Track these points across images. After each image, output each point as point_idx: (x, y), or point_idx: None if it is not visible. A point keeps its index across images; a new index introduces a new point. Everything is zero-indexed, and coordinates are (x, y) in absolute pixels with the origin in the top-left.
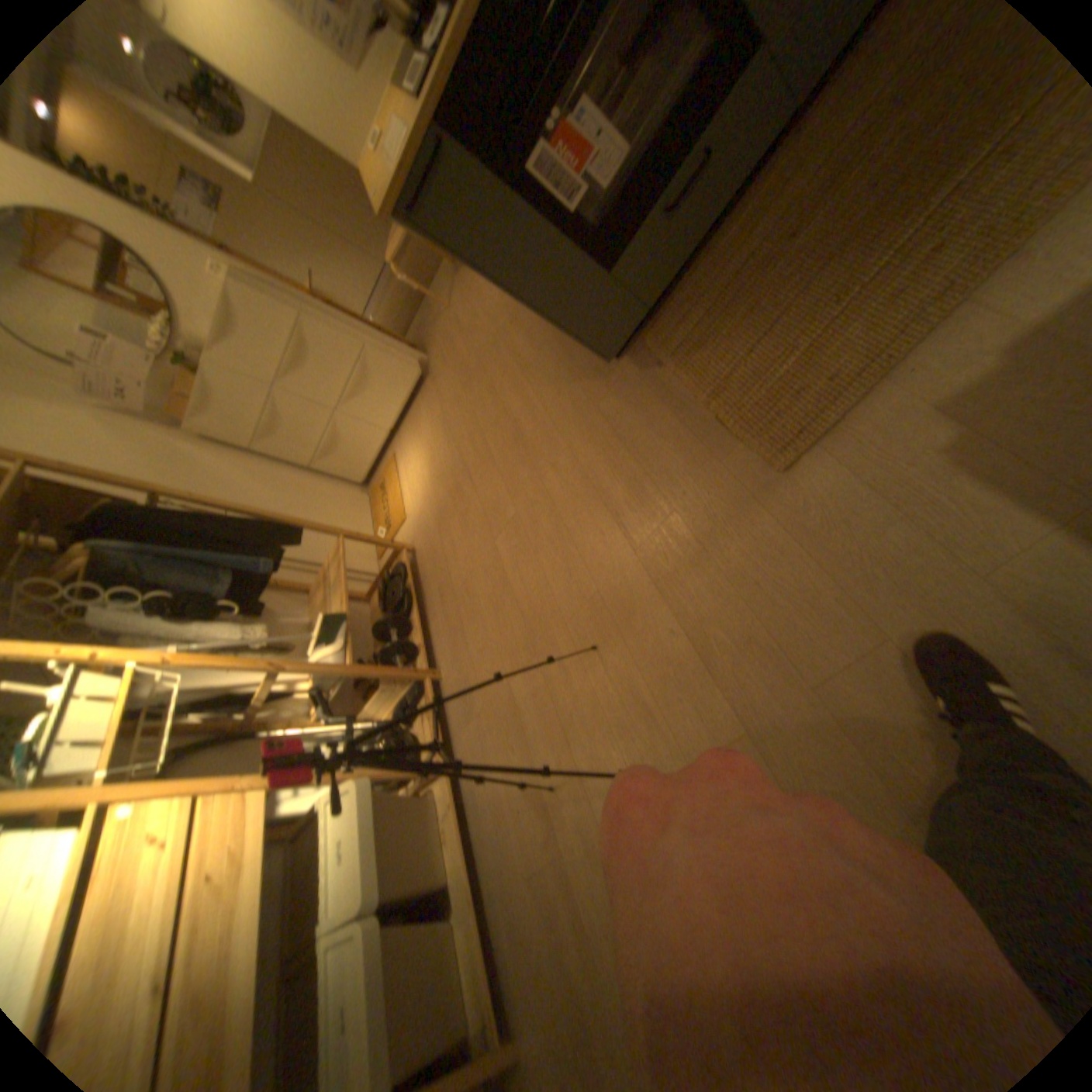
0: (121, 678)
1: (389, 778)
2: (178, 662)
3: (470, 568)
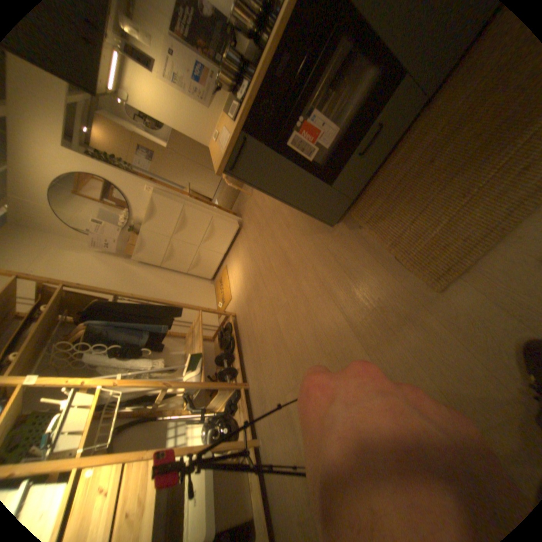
0: (94, 392)
1: (222, 449)
2: (121, 384)
3: (263, 328)
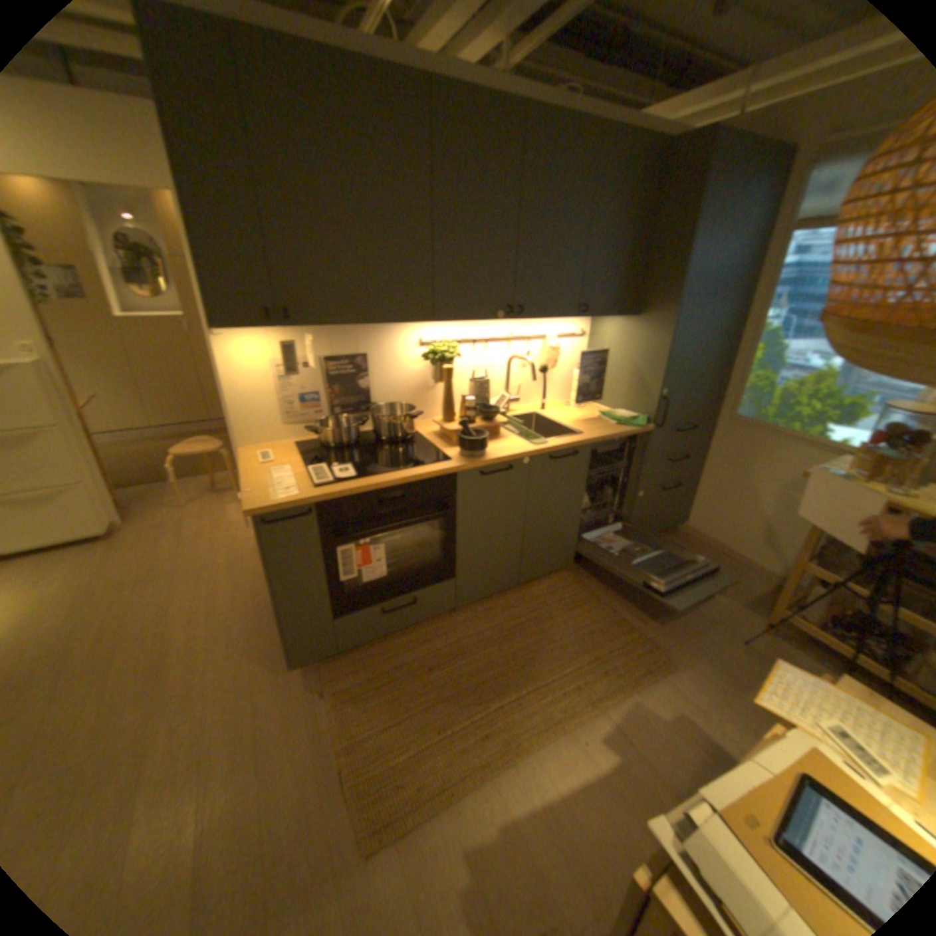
0: None
1: None
2: None
3: None
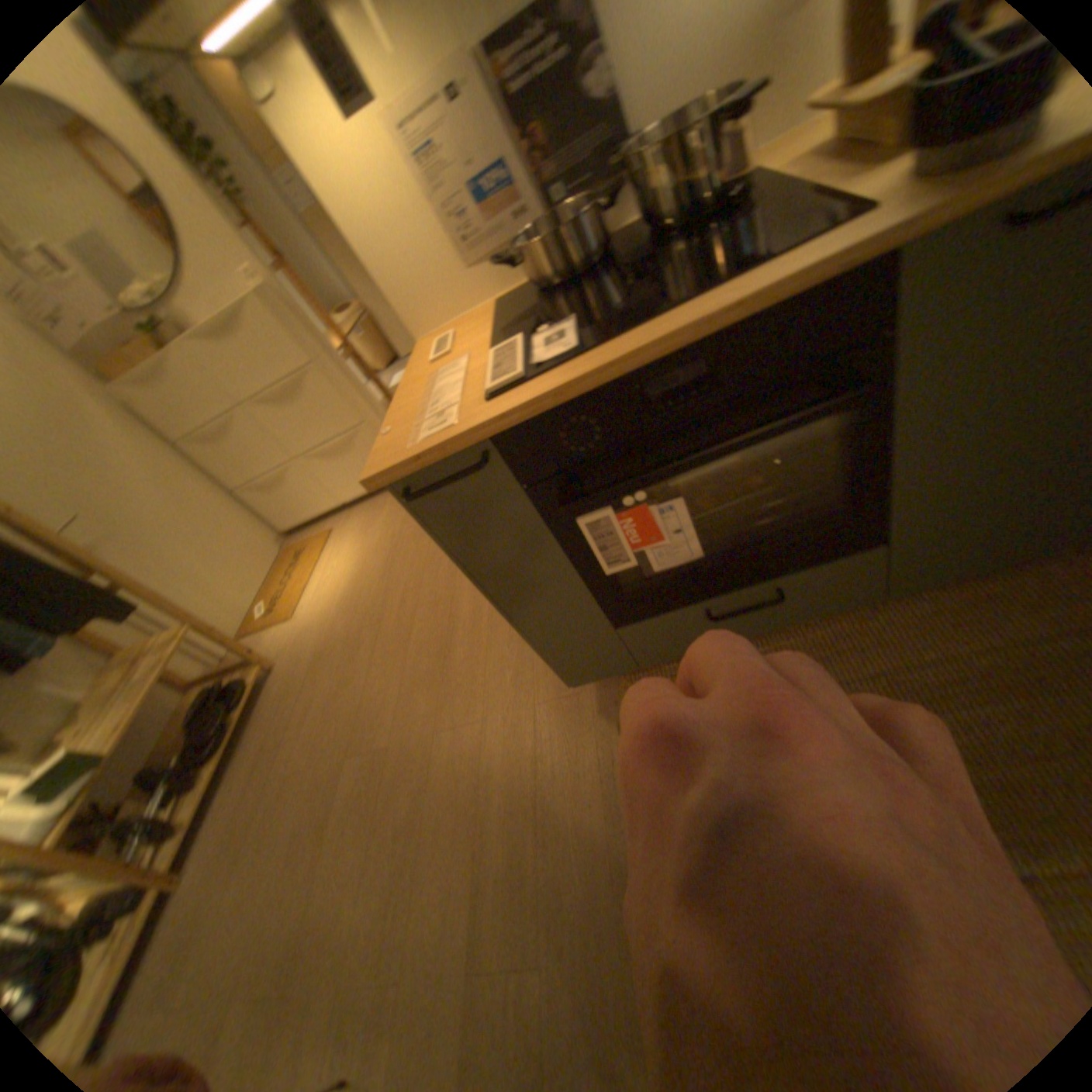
0: None
1: None
2: None
3: (302, 766)
